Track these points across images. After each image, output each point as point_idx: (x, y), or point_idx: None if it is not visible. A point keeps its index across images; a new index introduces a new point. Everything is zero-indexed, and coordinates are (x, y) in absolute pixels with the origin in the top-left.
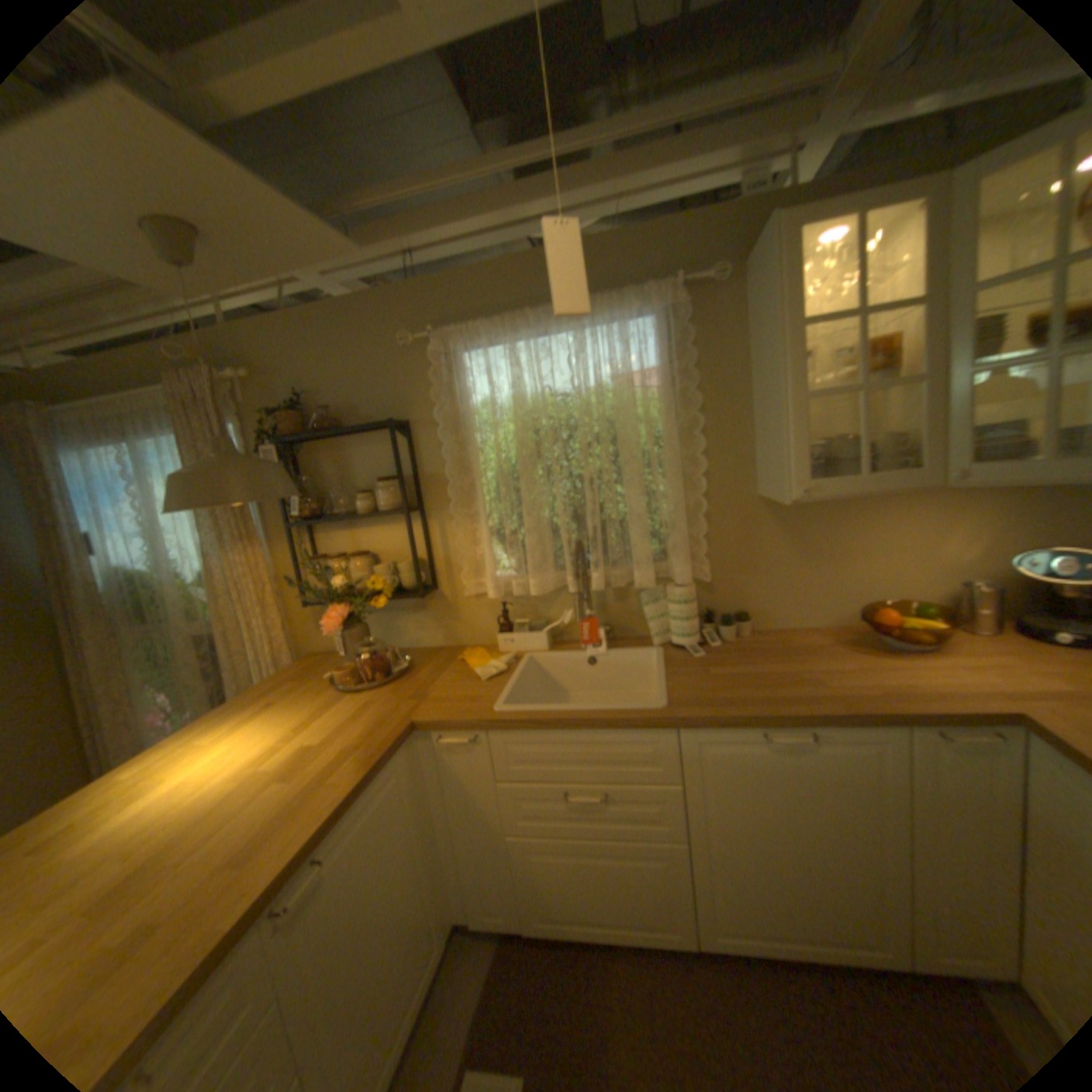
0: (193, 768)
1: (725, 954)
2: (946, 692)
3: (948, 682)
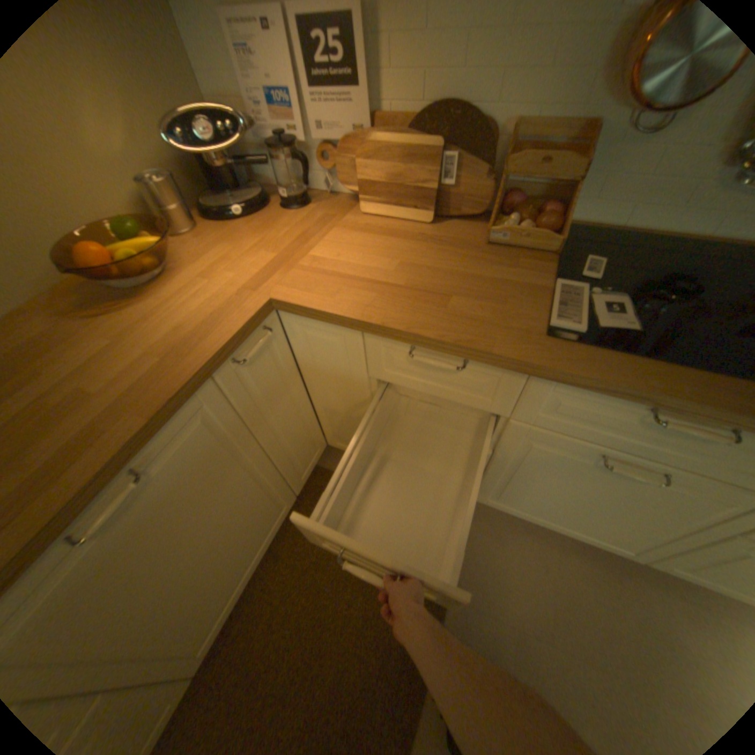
0: None
1: (209, 648)
2: (206, 315)
3: (198, 301)
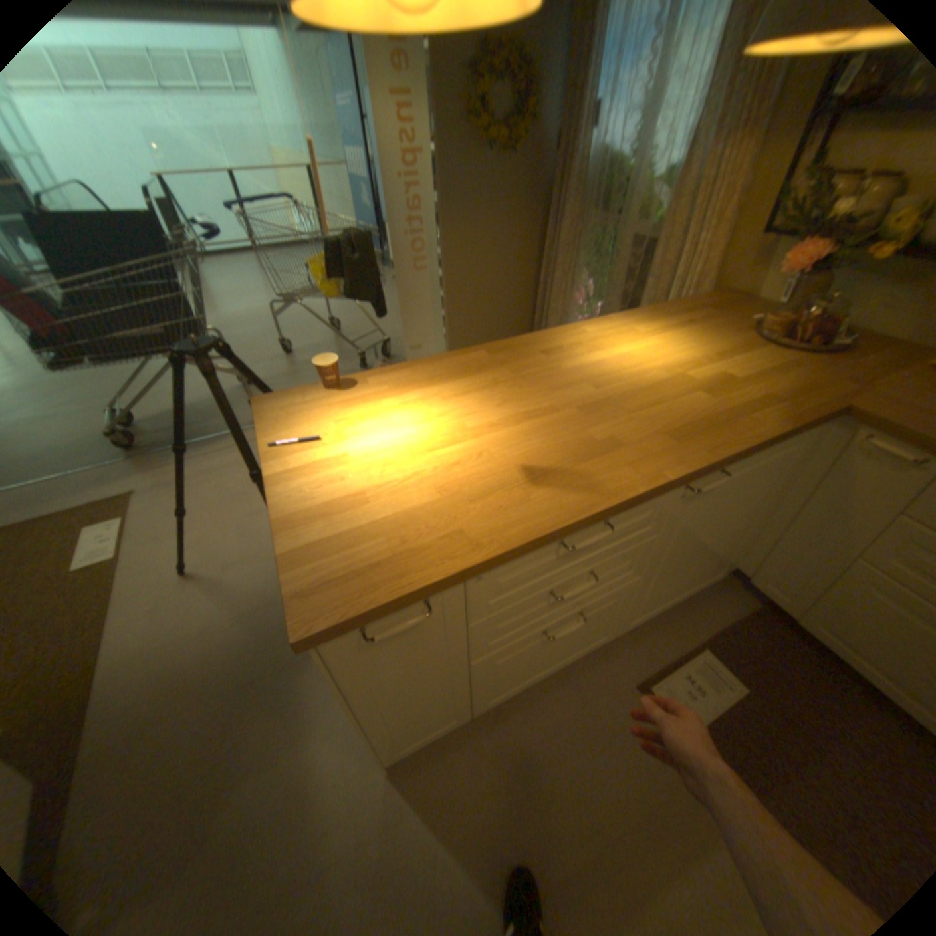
0: (634, 347)
1: None
2: None
3: None
